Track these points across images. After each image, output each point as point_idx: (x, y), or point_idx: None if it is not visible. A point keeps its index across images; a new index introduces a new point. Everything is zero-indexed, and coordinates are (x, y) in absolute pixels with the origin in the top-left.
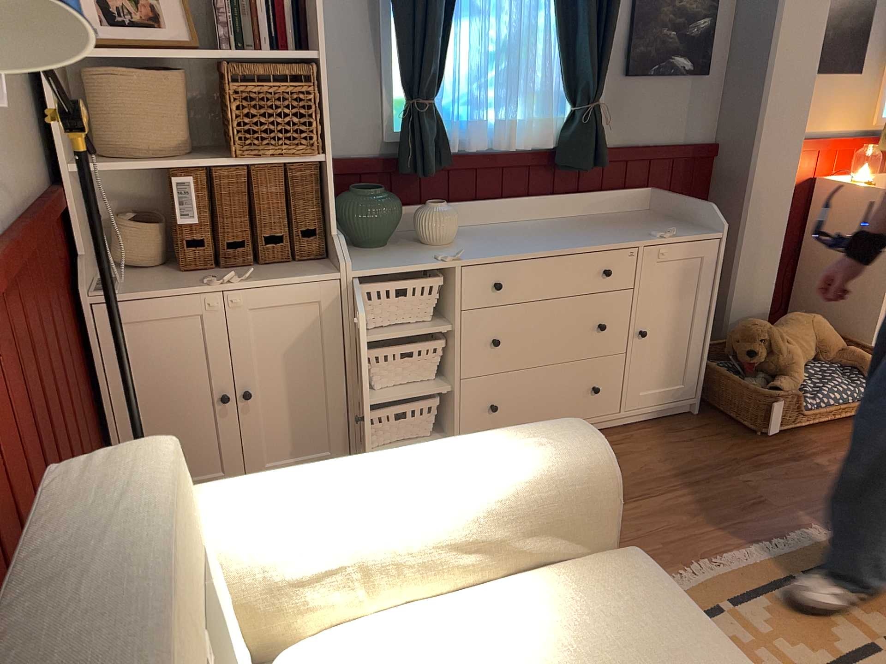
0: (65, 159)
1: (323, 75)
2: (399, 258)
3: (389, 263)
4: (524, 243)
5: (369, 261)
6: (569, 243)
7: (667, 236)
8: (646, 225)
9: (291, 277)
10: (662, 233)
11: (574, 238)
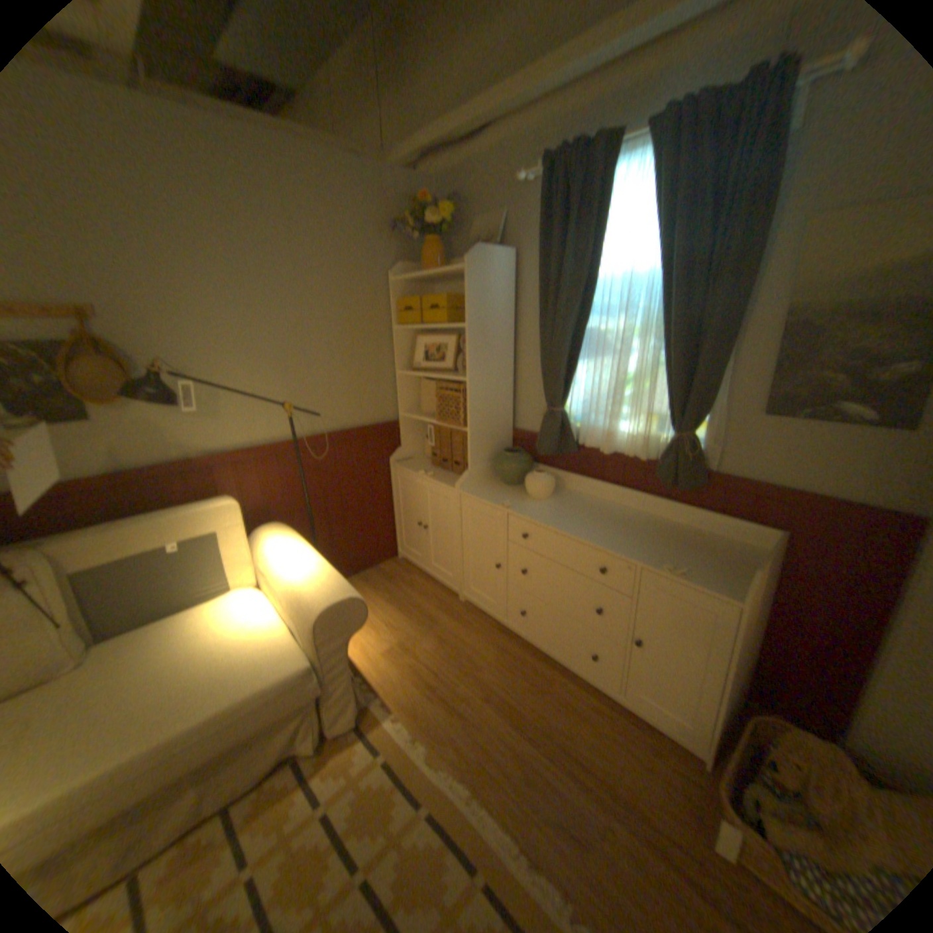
0: (401, 409)
1: (469, 389)
2: (495, 494)
3: (482, 494)
4: (568, 519)
5: (481, 489)
6: (592, 534)
7: (675, 572)
8: (702, 559)
9: (444, 482)
10: (671, 567)
11: (609, 533)
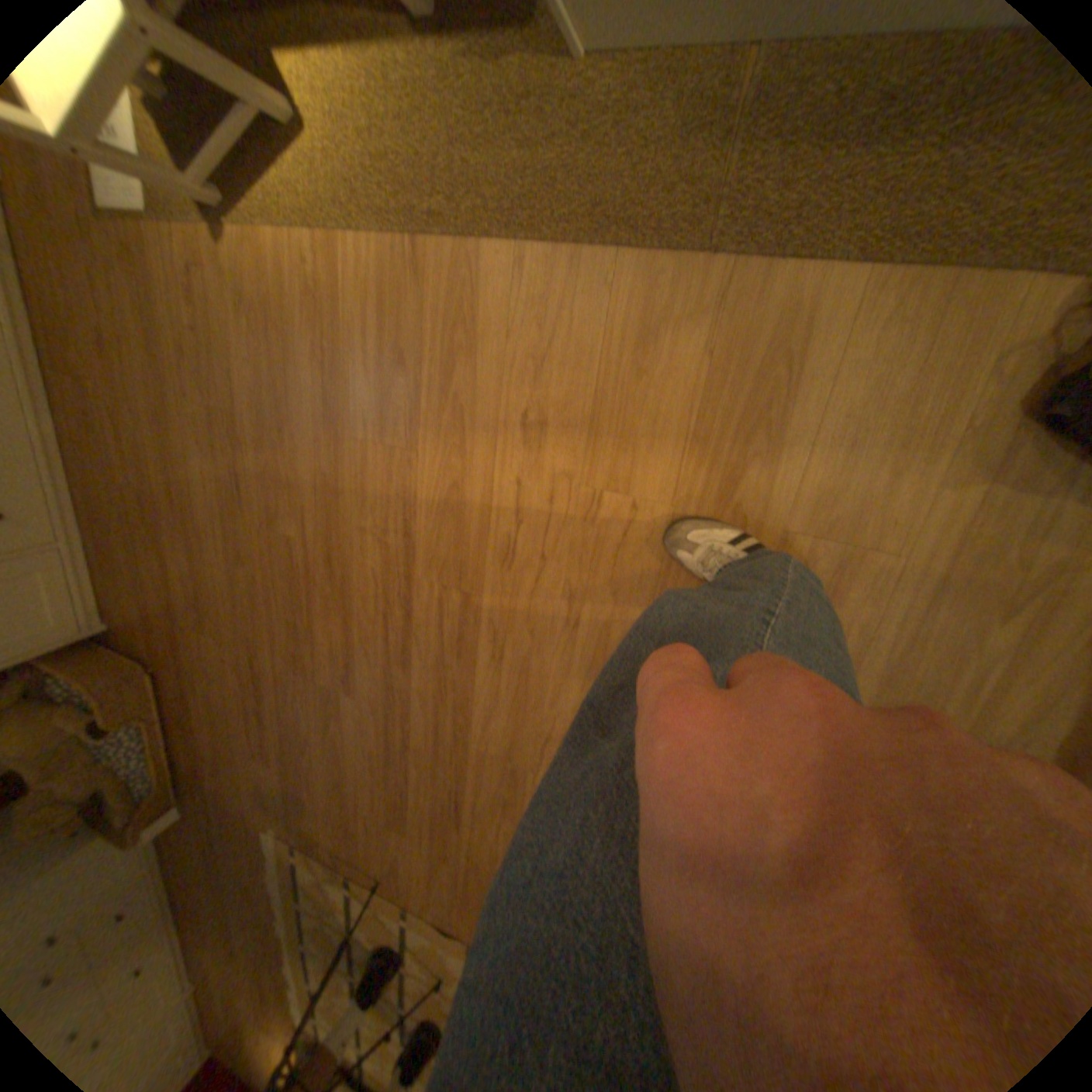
0: None
1: None
2: None
3: None
4: None
5: None
6: None
7: None
8: None
9: None
10: None
11: None
